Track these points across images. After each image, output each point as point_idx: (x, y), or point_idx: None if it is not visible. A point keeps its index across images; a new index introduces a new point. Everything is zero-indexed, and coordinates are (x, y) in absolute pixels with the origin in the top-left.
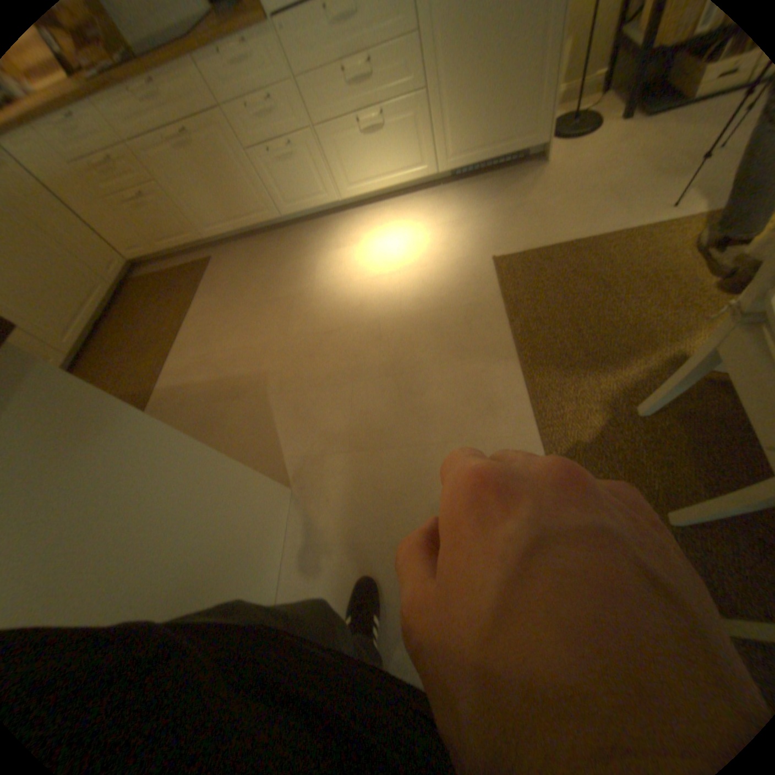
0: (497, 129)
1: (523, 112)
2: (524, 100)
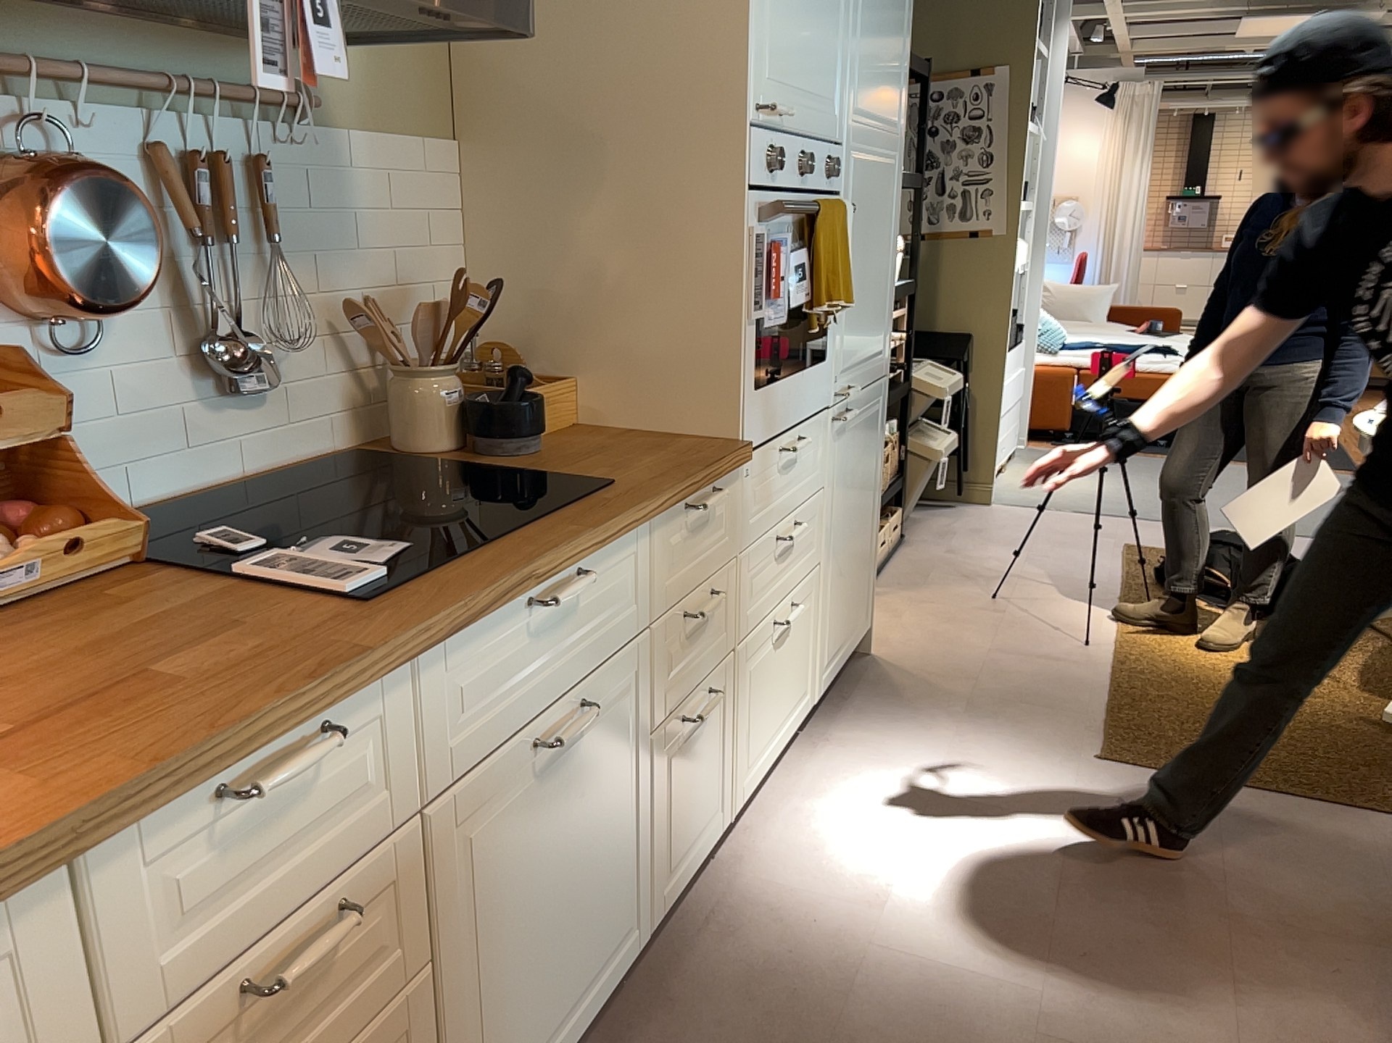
0: (851, 617)
1: (863, 590)
2: (864, 574)
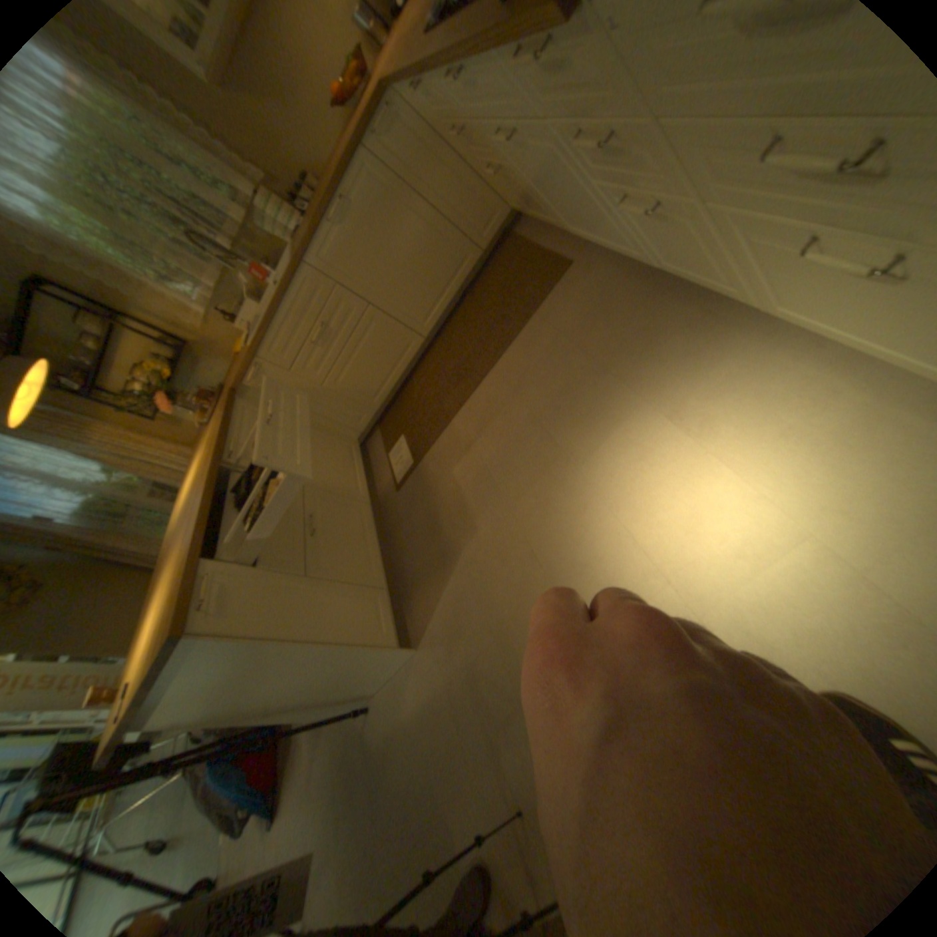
0: None
1: None
2: None
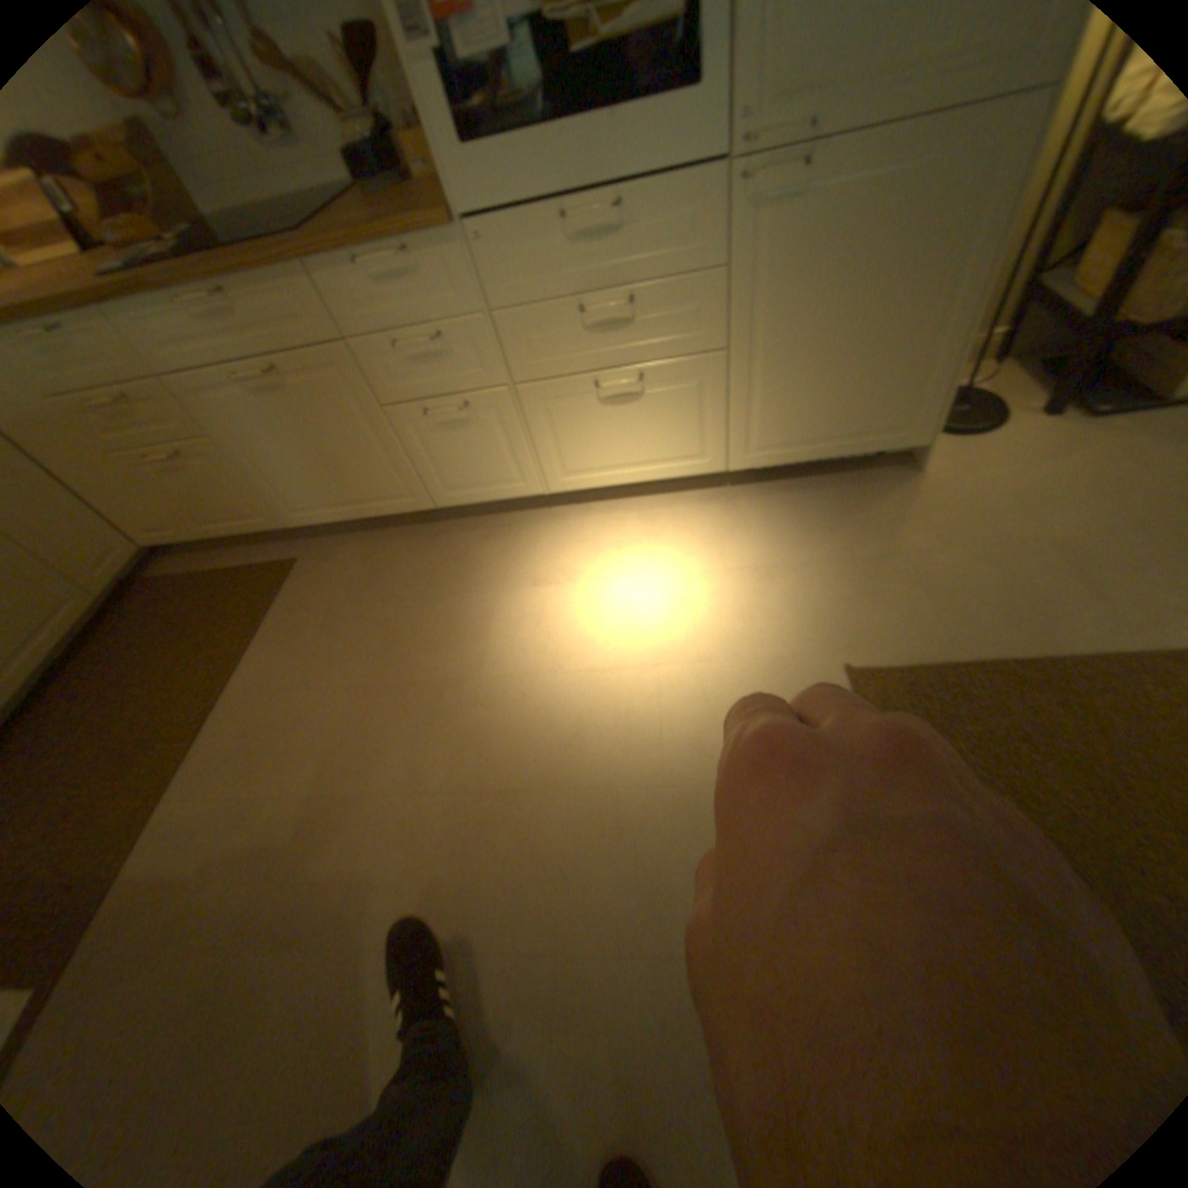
0: (844, 421)
1: (896, 401)
2: (900, 384)
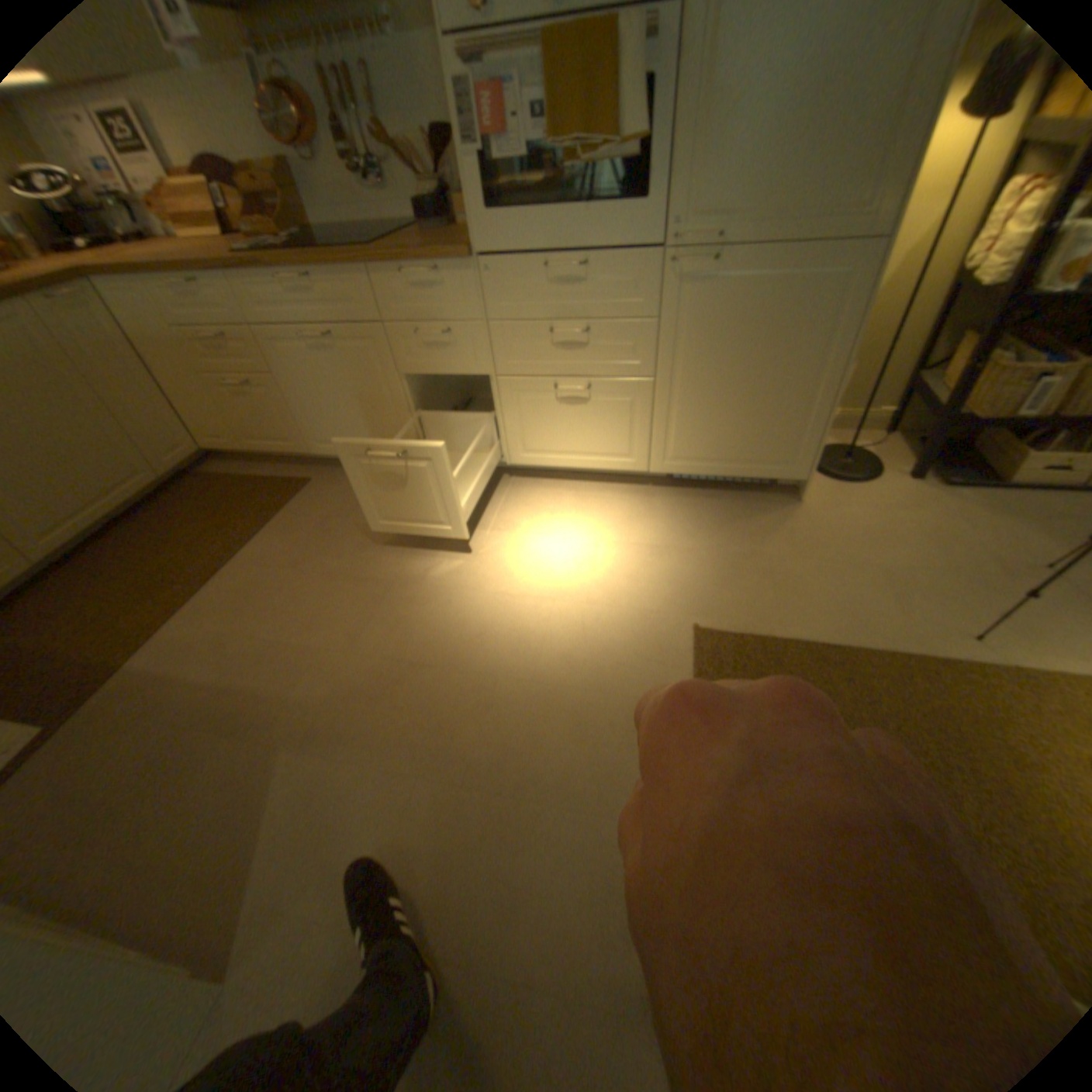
0: (738, 447)
1: (778, 439)
2: (781, 427)
